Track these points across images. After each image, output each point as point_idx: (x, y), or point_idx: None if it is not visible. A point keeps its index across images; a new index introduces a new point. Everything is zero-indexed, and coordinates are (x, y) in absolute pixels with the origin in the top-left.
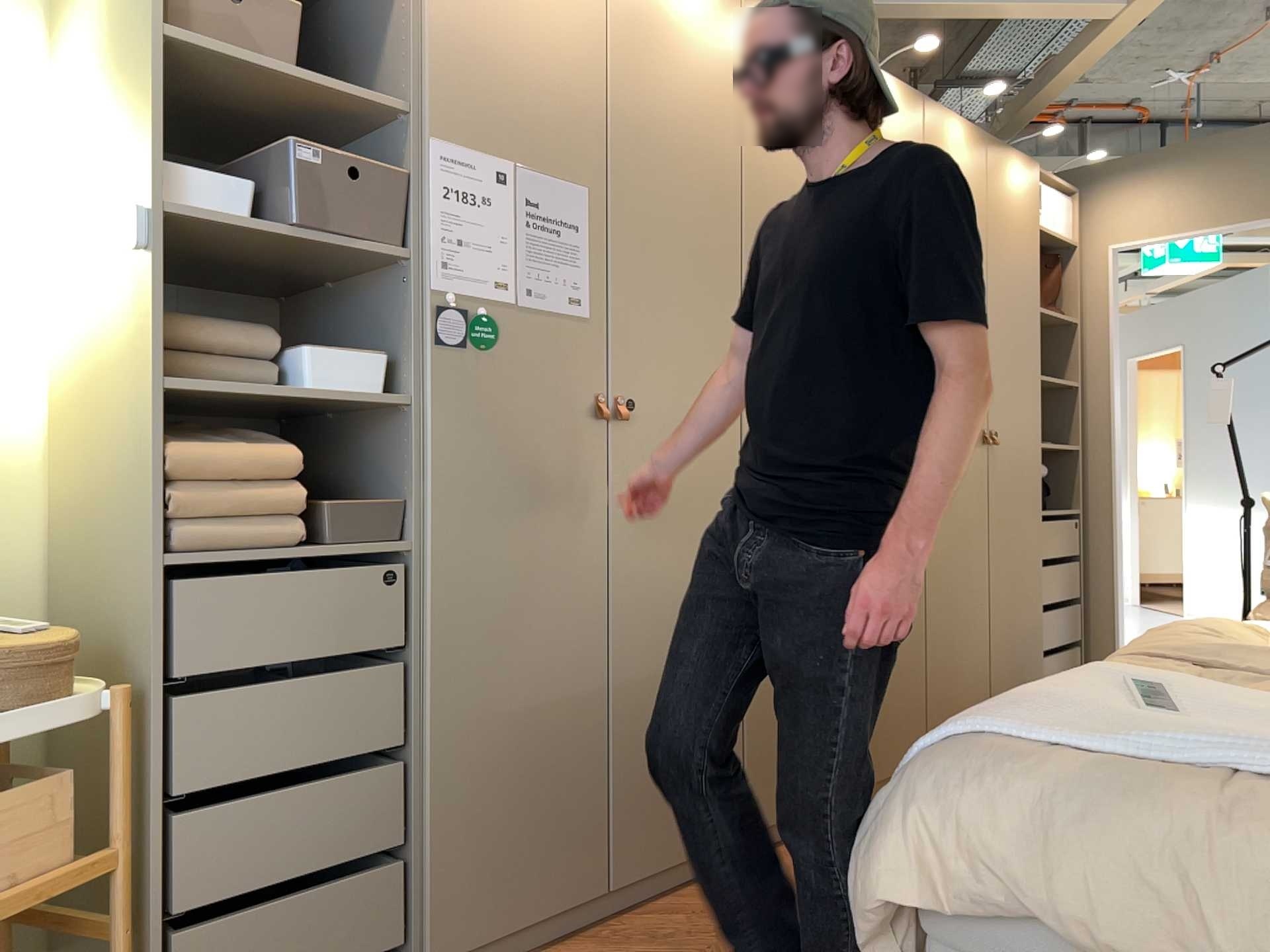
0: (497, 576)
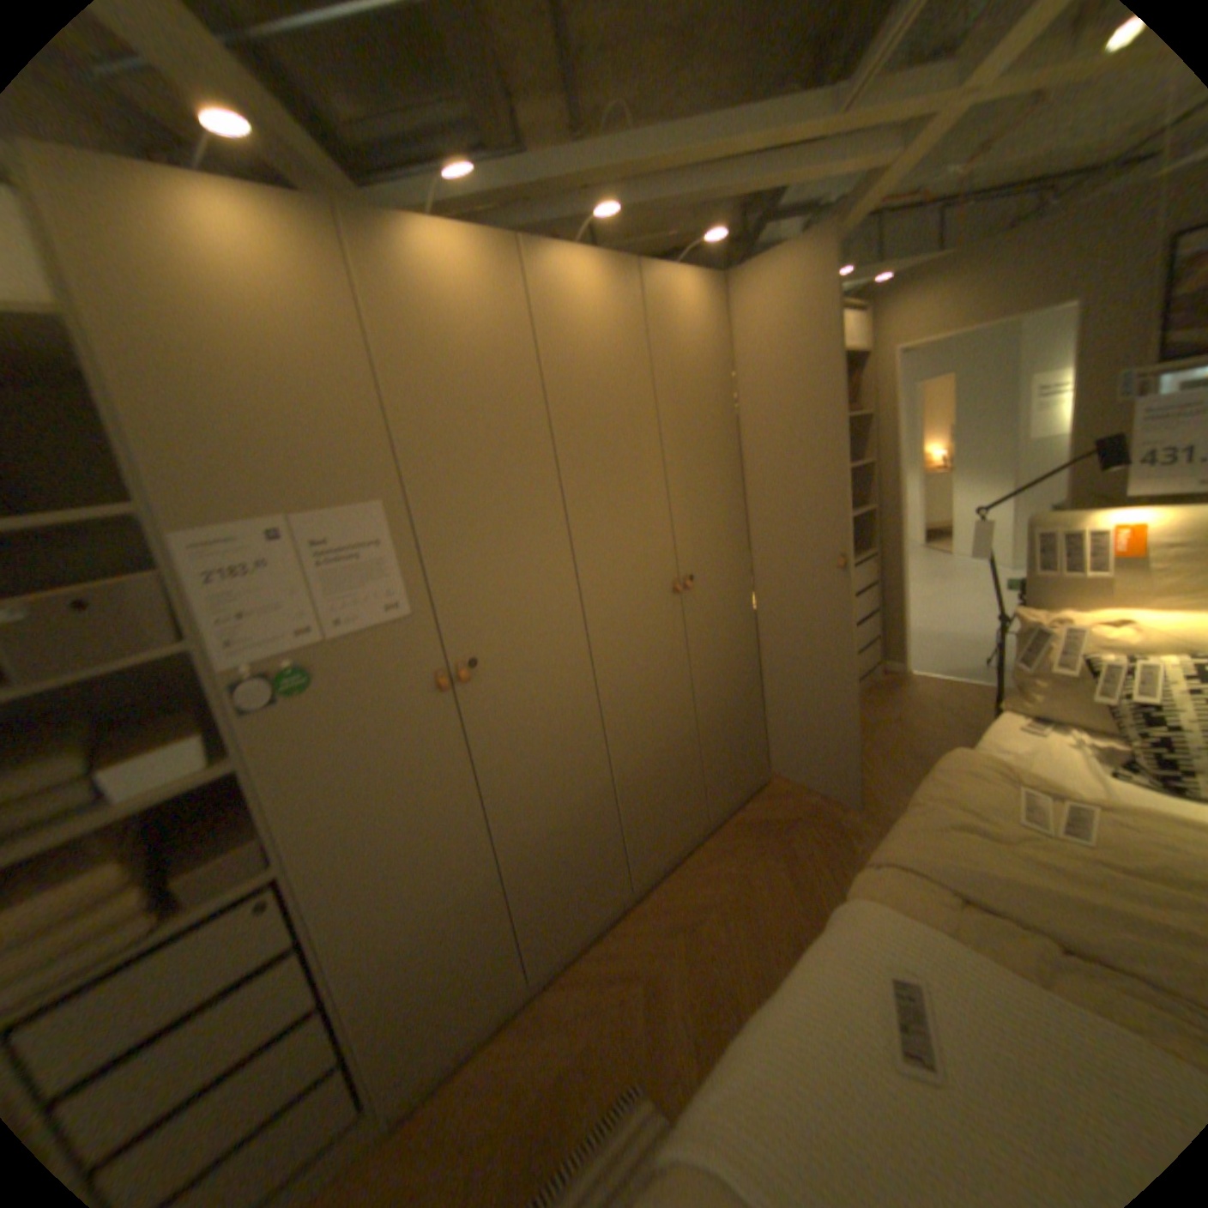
0: (370, 851)
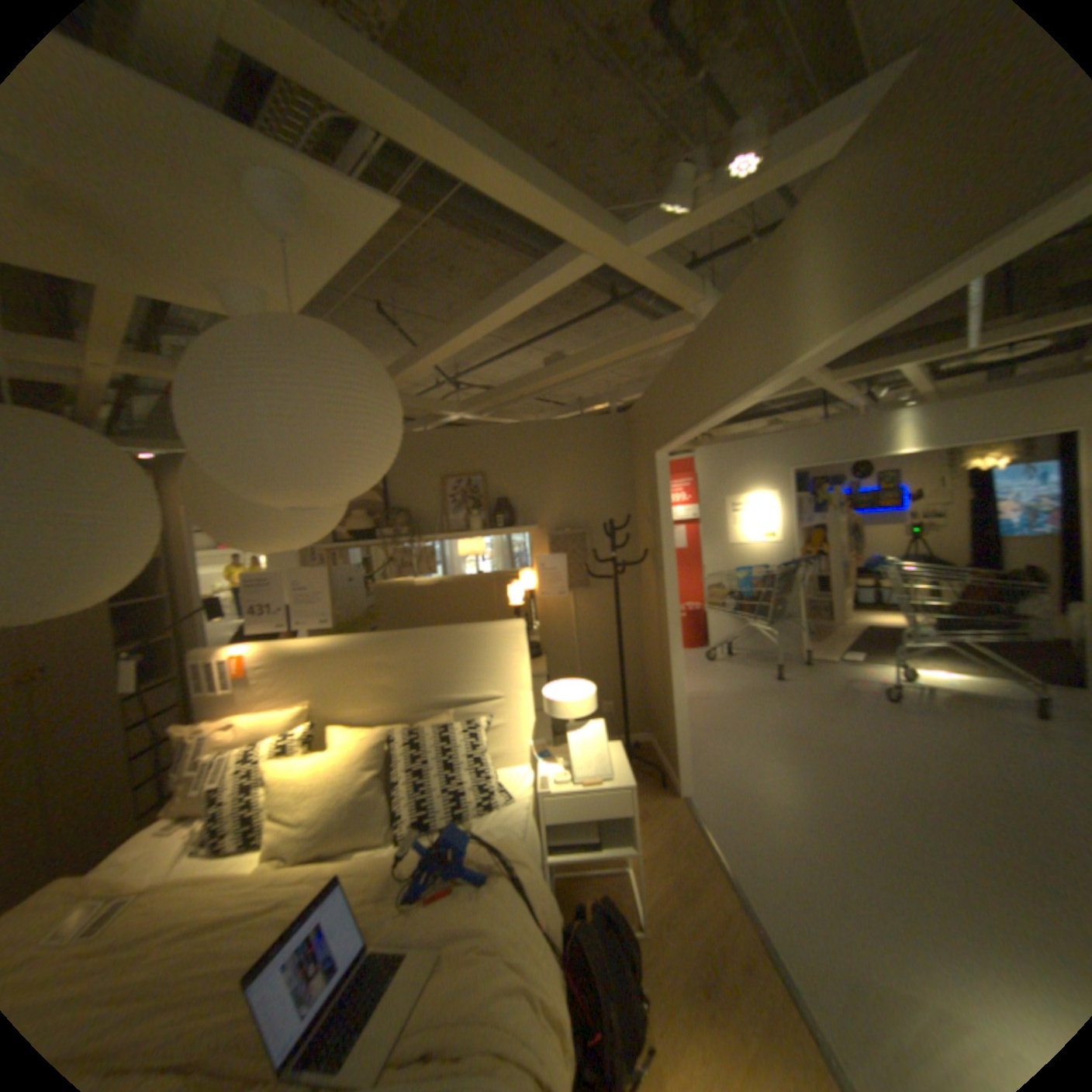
0: None
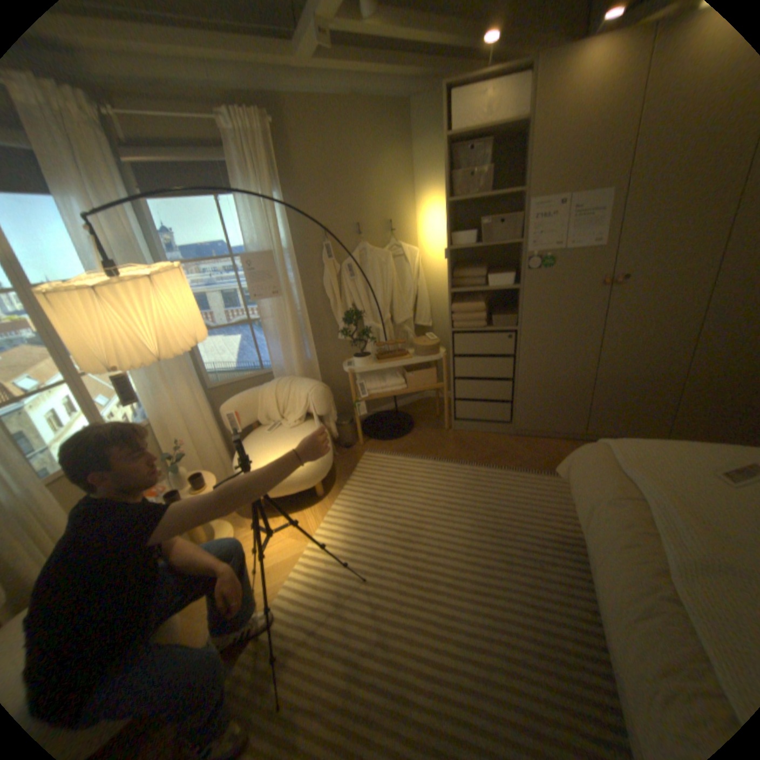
0: (547, 338)
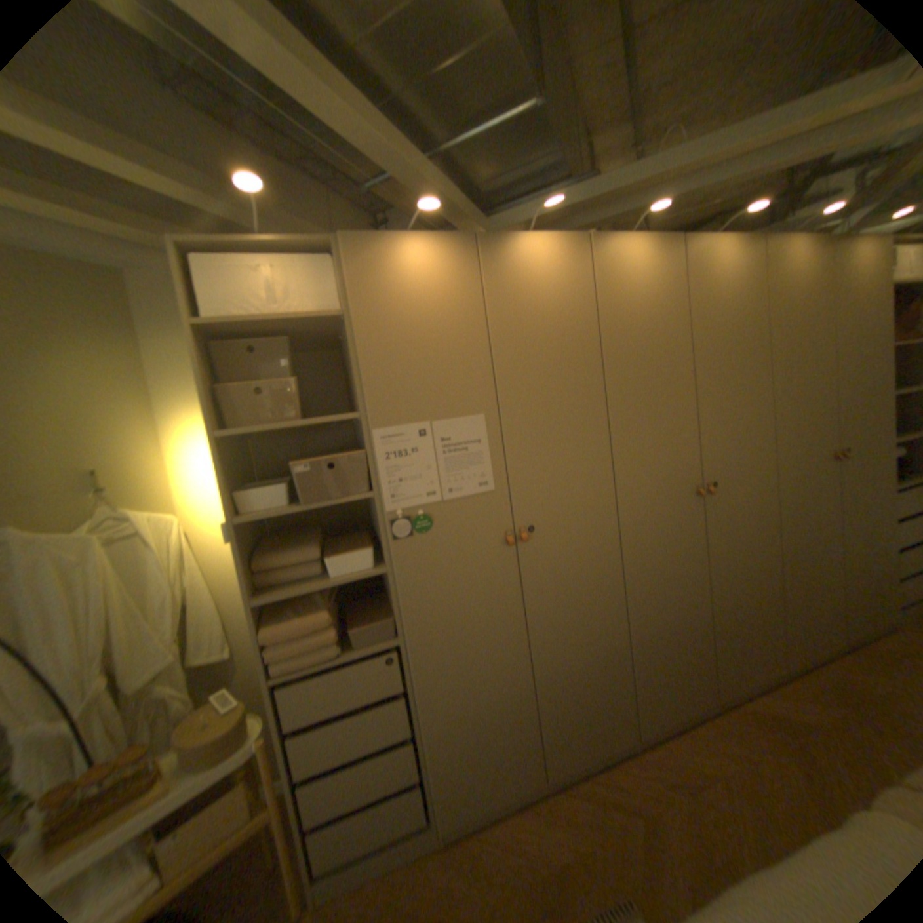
0: (452, 646)
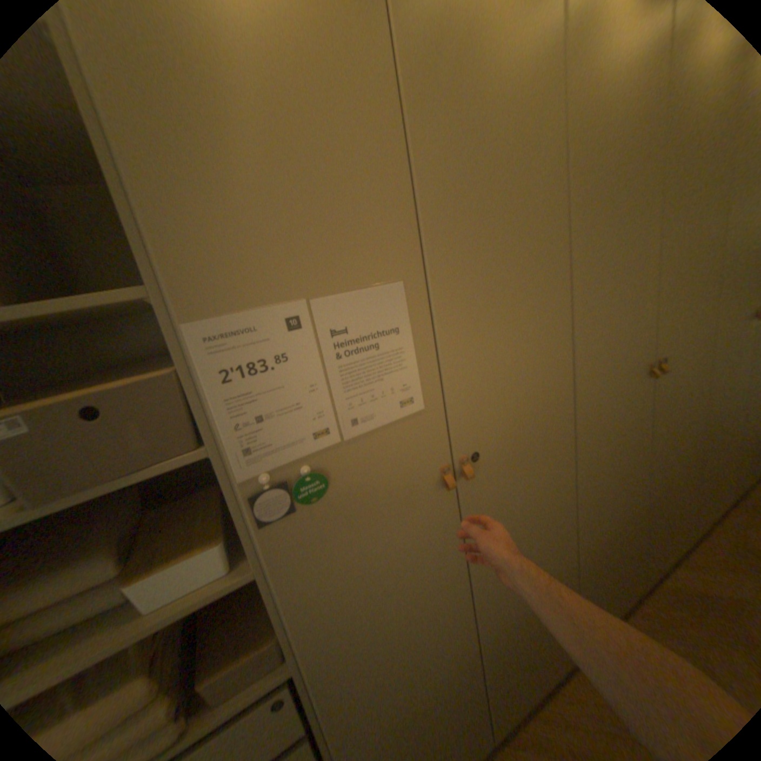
0: (375, 647)
